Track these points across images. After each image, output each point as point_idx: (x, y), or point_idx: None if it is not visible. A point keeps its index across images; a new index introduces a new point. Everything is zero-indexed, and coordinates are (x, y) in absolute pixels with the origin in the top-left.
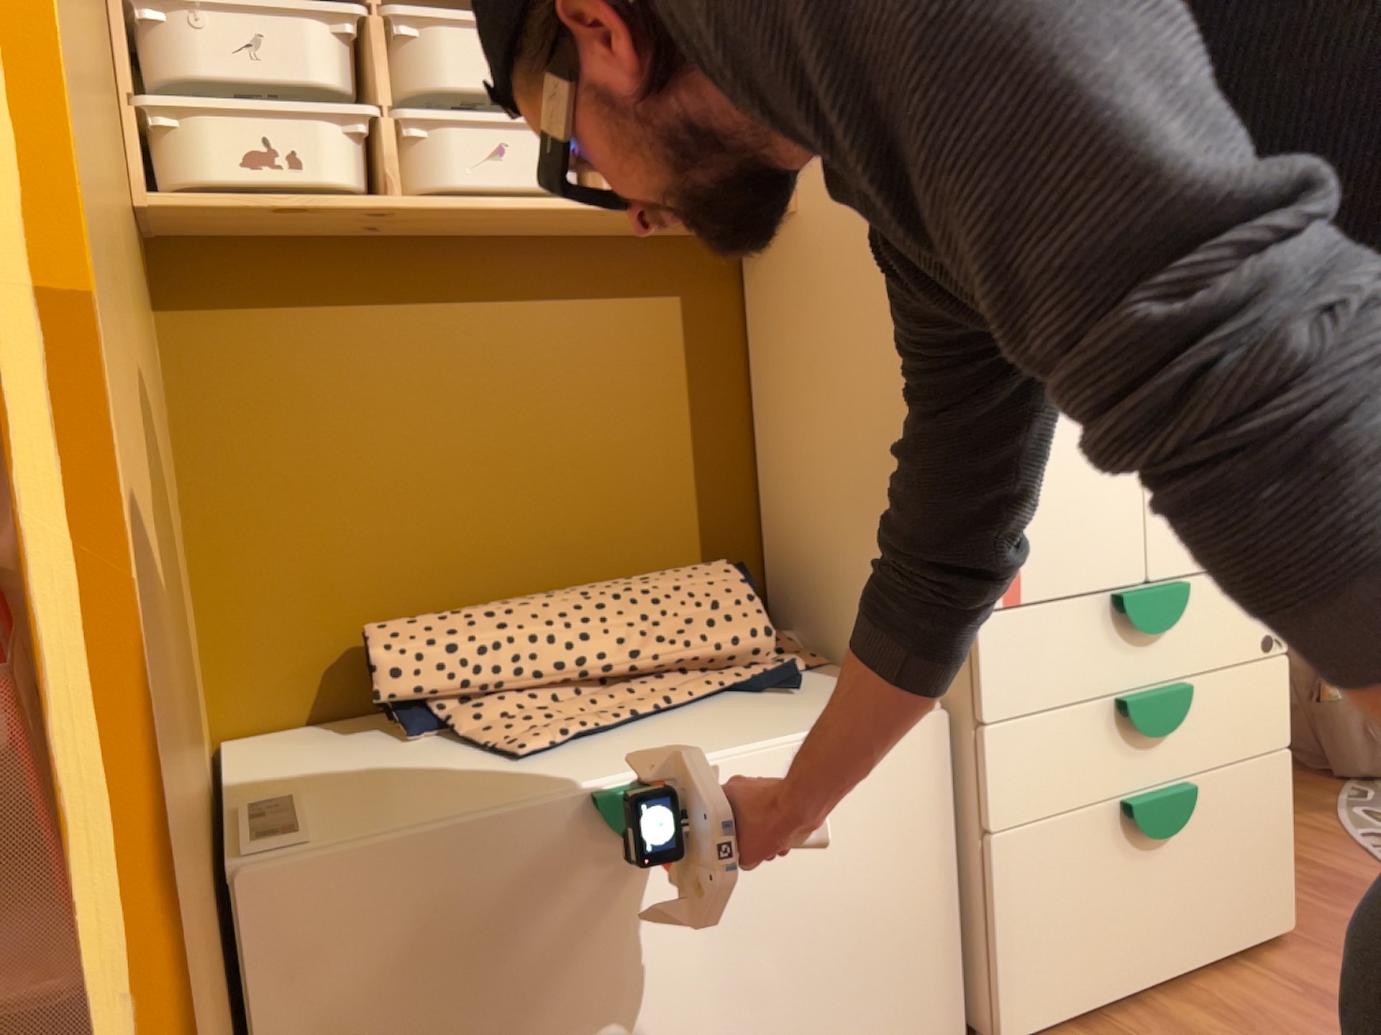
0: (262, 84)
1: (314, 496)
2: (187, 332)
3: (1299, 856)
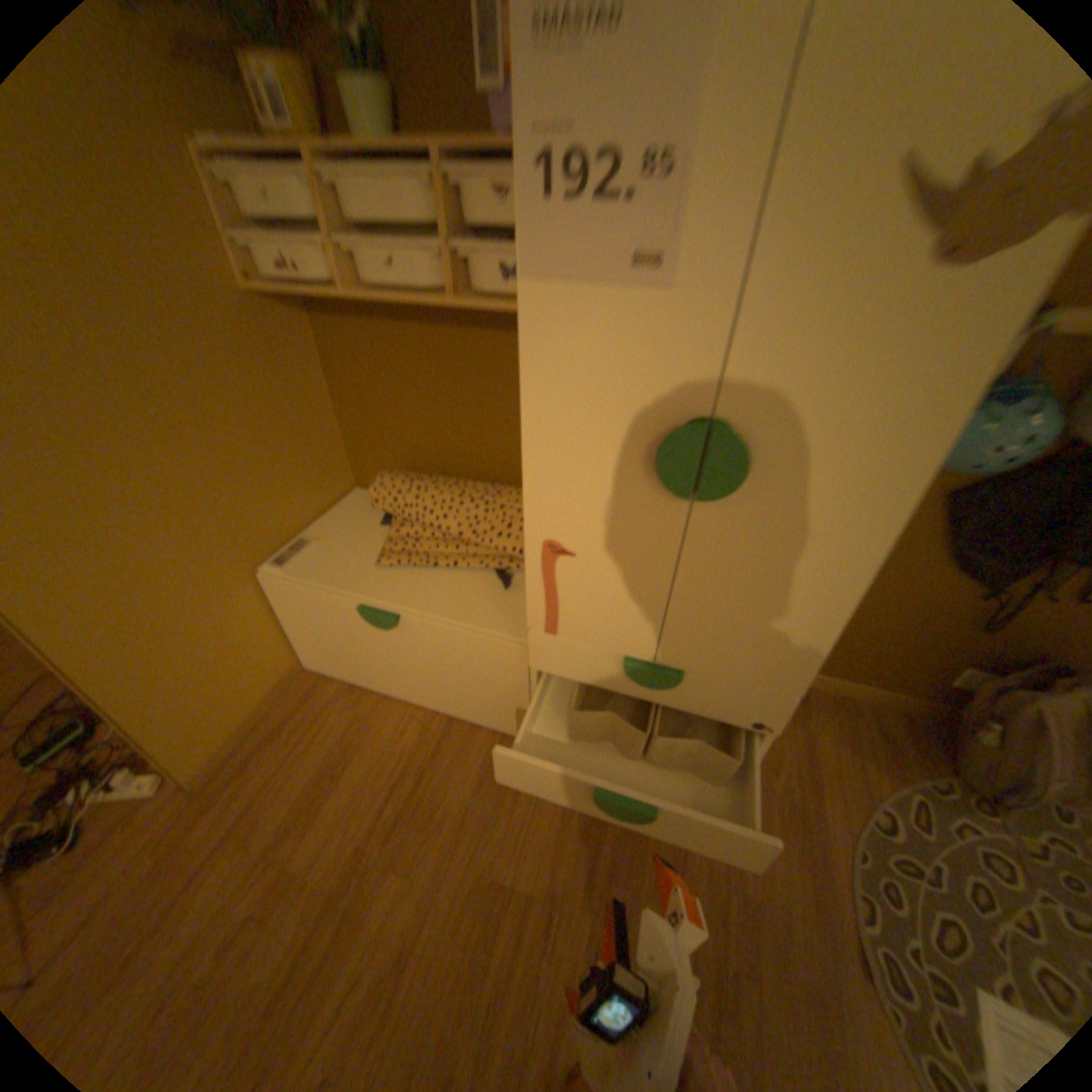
0: (270, 215)
1: (376, 405)
2: (318, 322)
3: (817, 792)
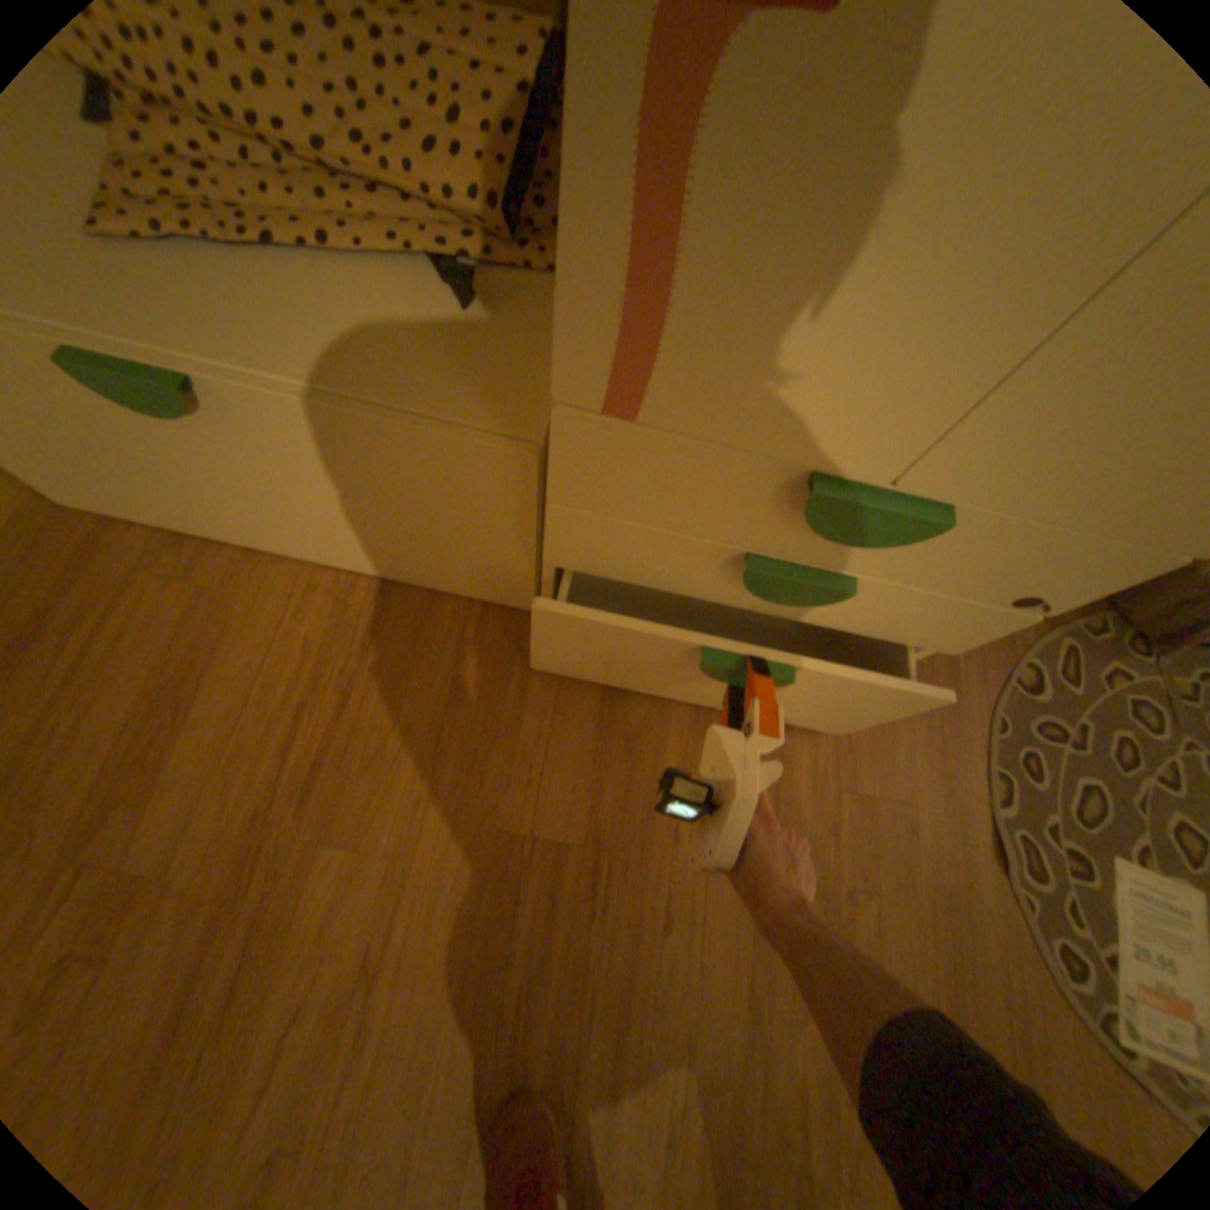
0: None
1: None
2: None
3: None
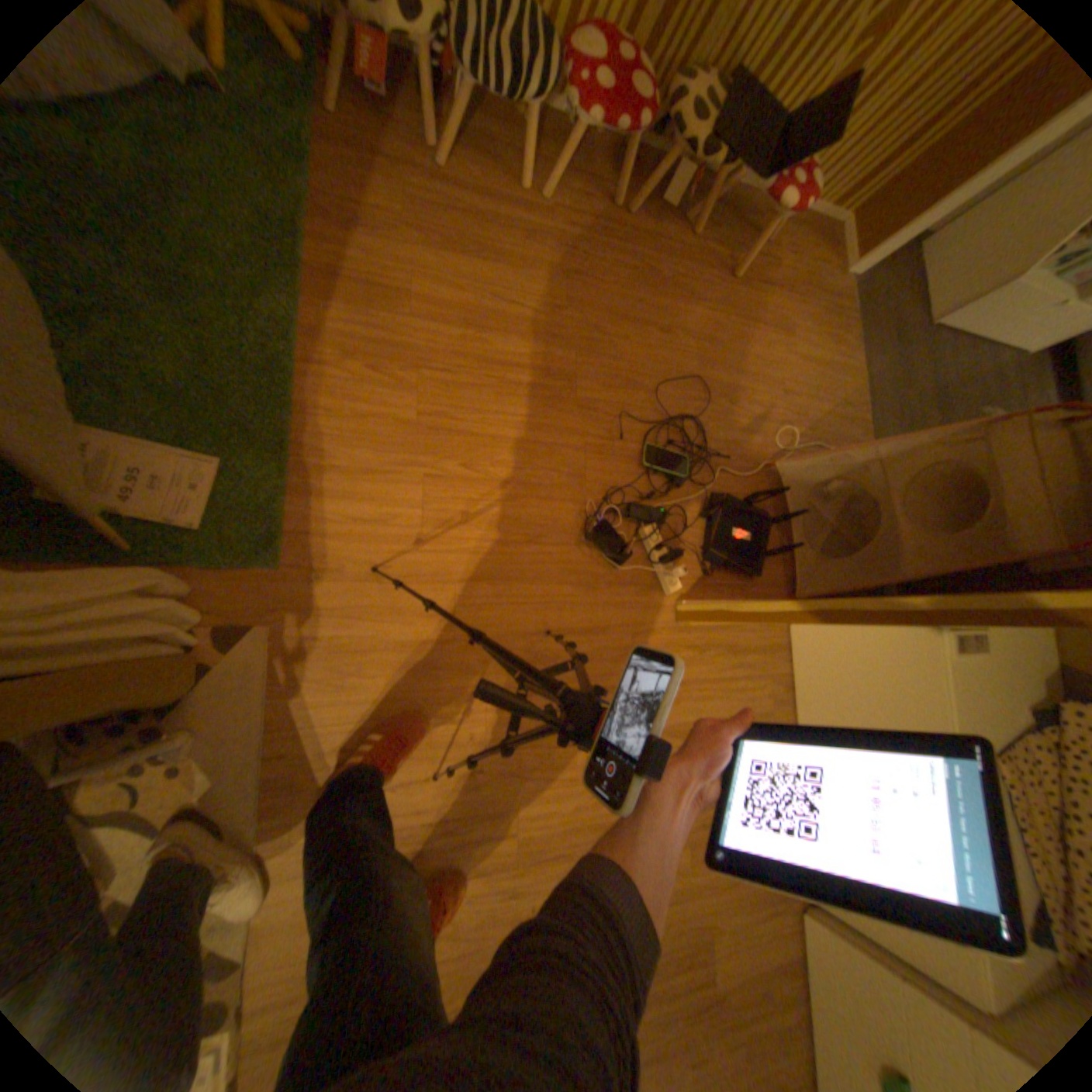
0: None
1: None
2: None
3: None
